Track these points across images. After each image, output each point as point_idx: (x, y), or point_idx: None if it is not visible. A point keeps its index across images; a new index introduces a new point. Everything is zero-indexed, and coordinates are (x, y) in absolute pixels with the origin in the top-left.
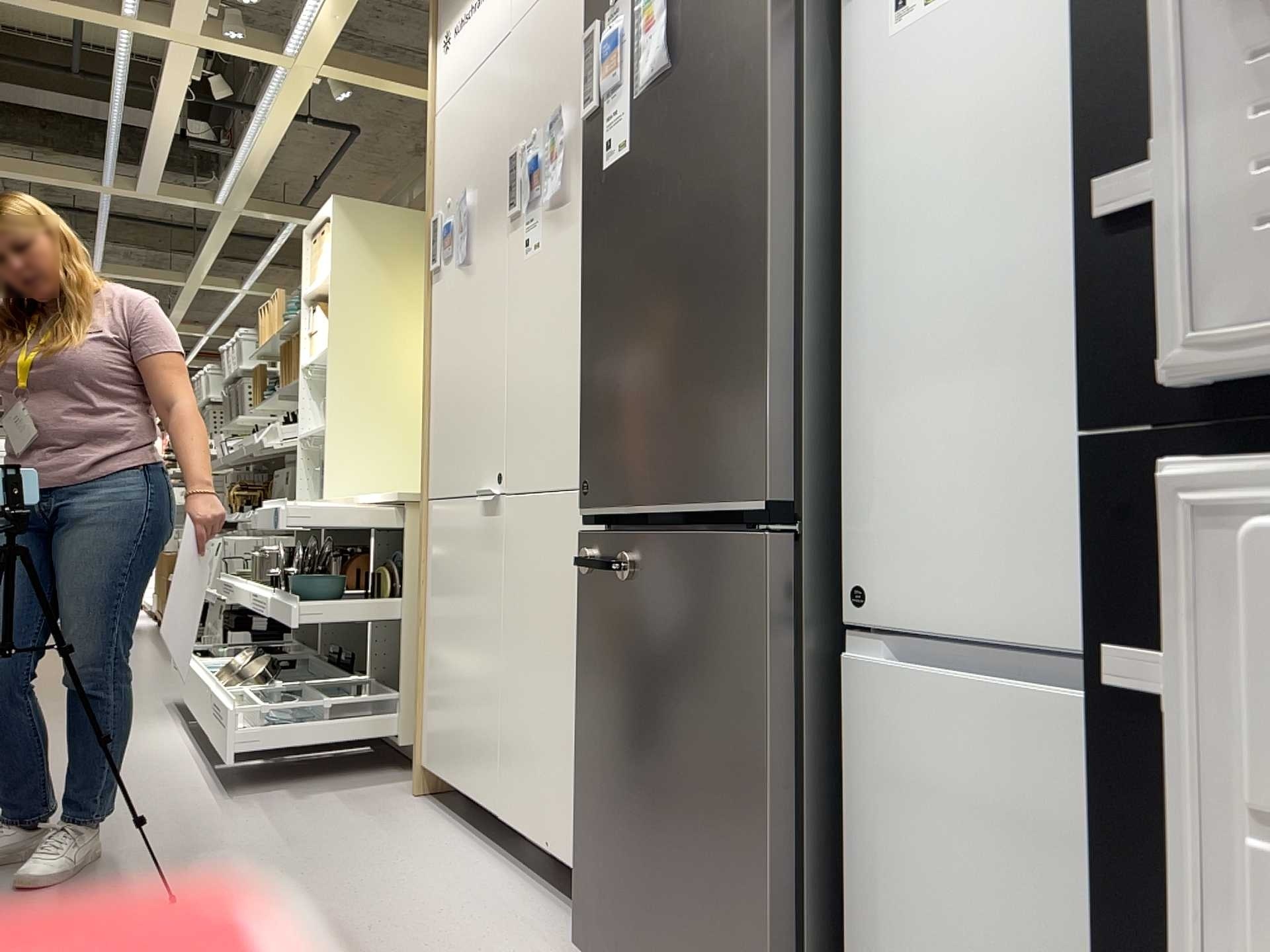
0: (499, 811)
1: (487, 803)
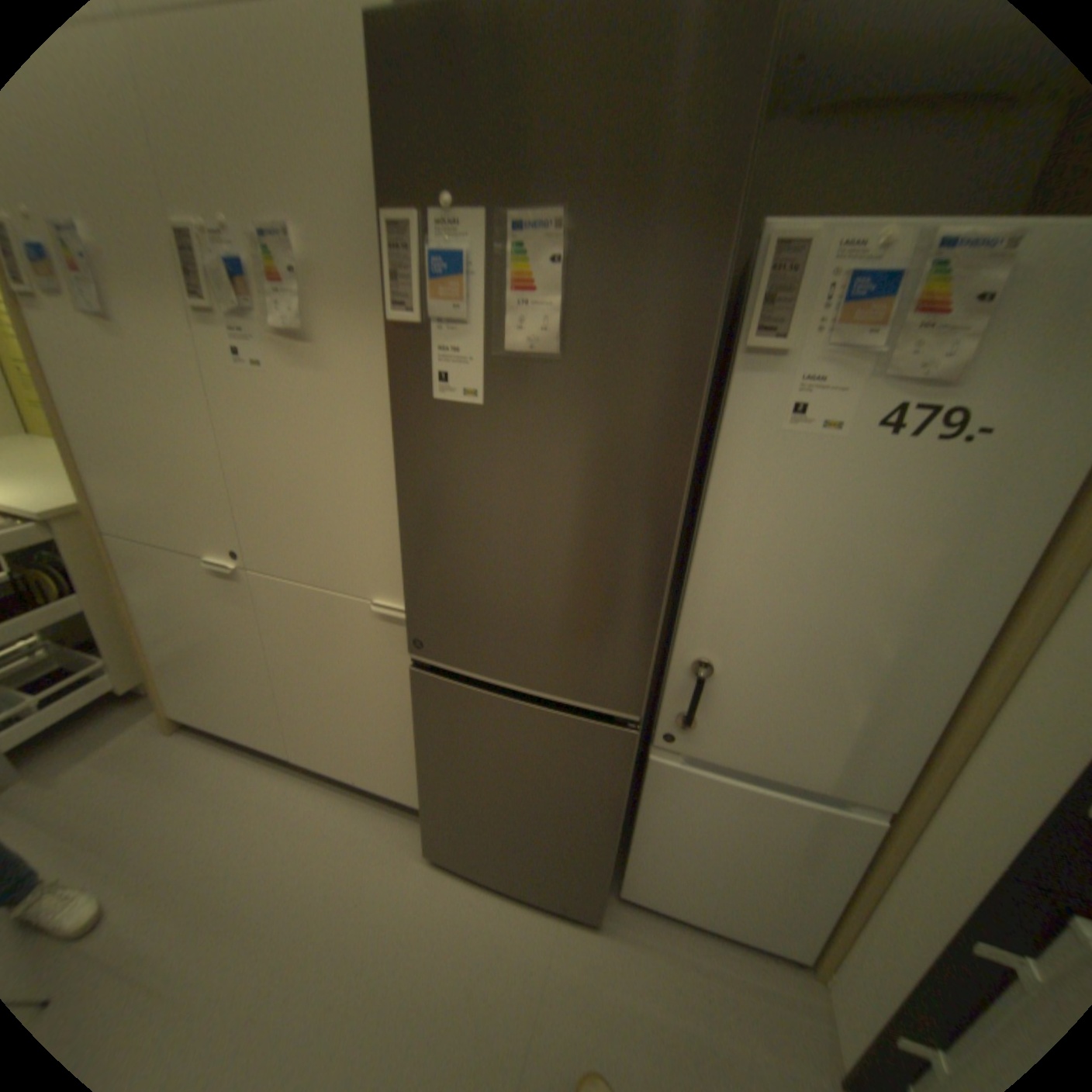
0: (287, 756)
1: (270, 750)
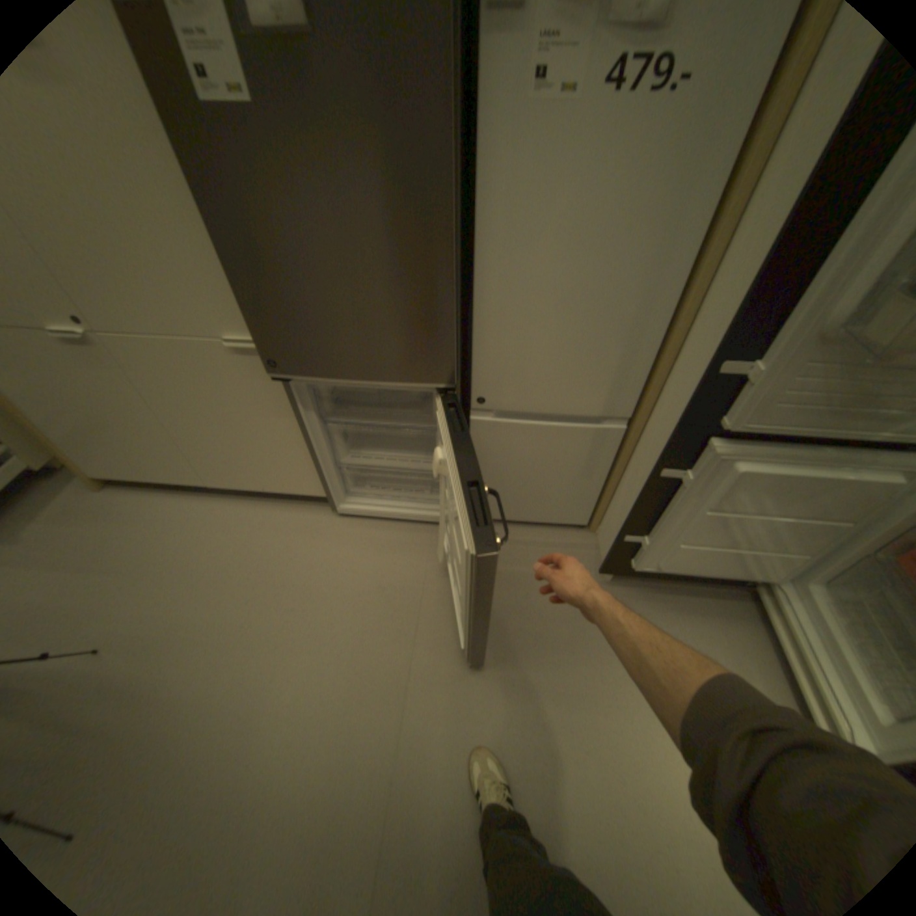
0: (204, 484)
1: (189, 483)
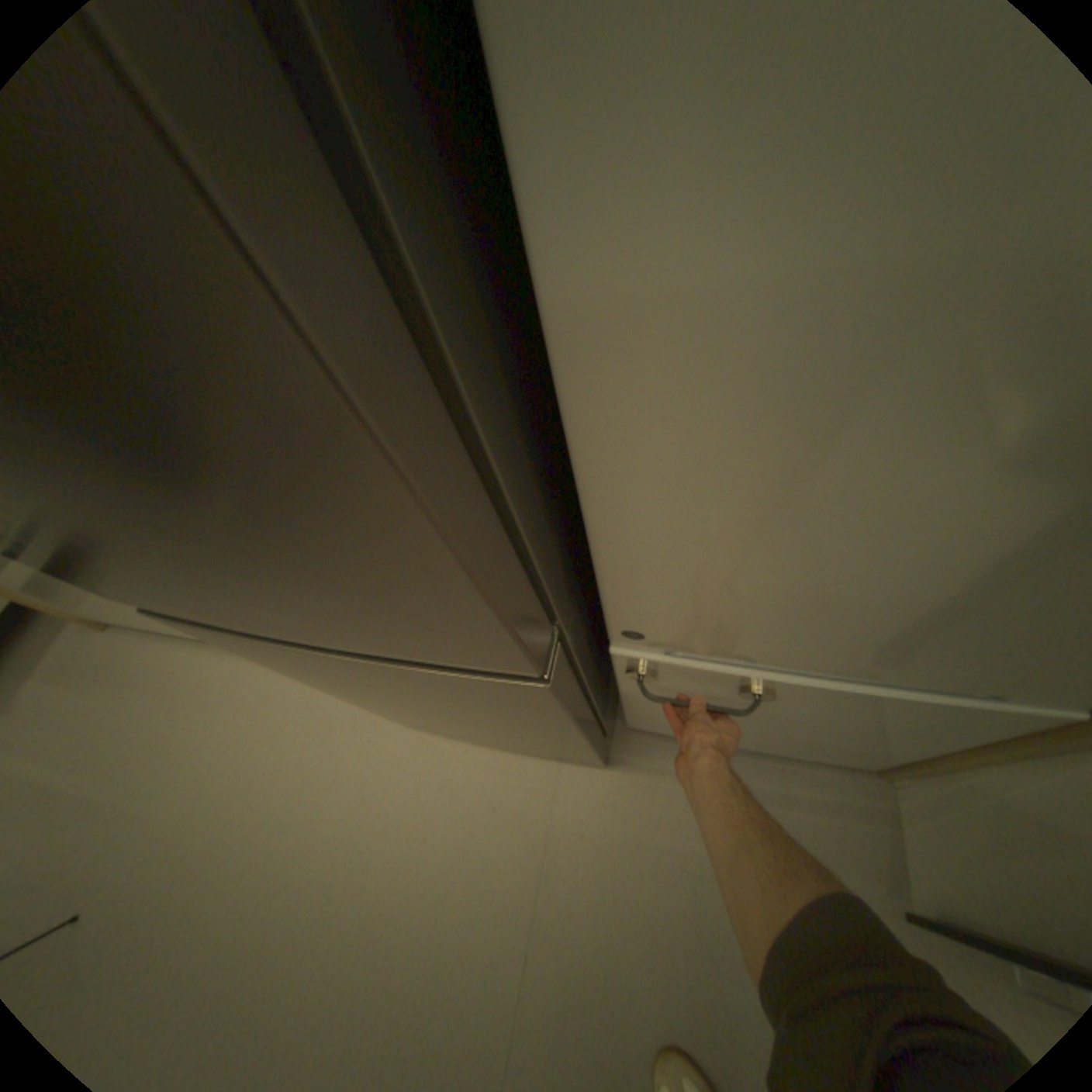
0: None
1: None
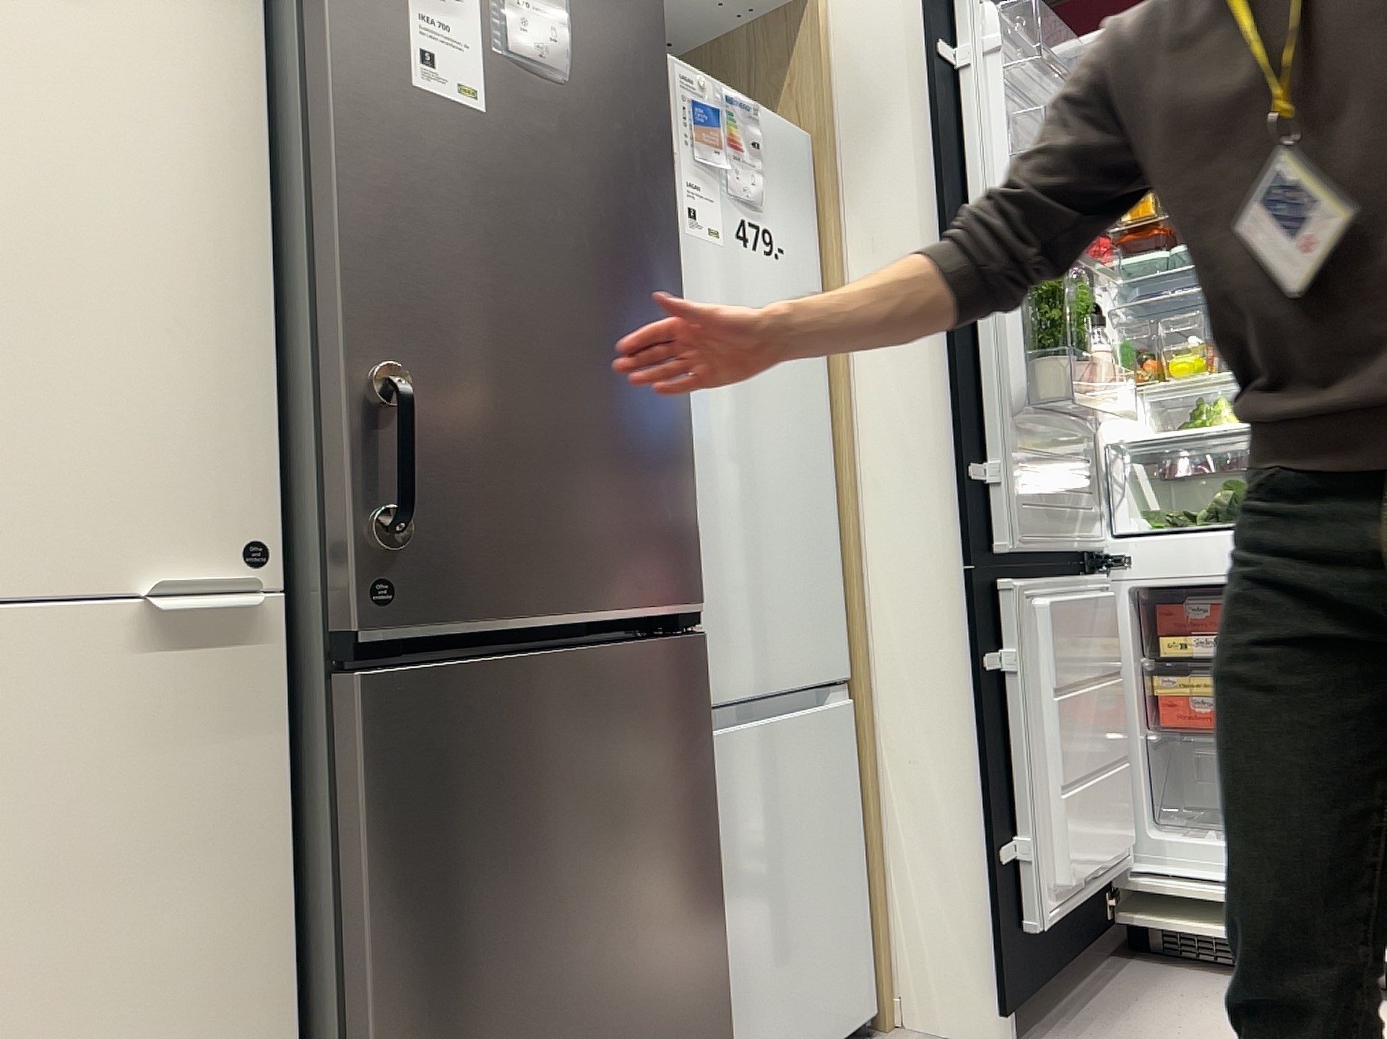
0: None
1: None
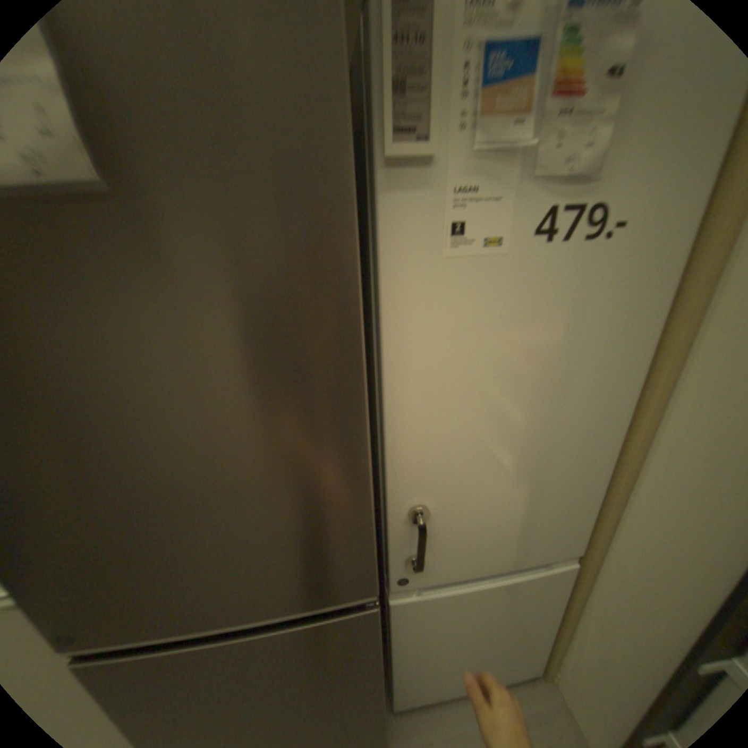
0: None
1: None
